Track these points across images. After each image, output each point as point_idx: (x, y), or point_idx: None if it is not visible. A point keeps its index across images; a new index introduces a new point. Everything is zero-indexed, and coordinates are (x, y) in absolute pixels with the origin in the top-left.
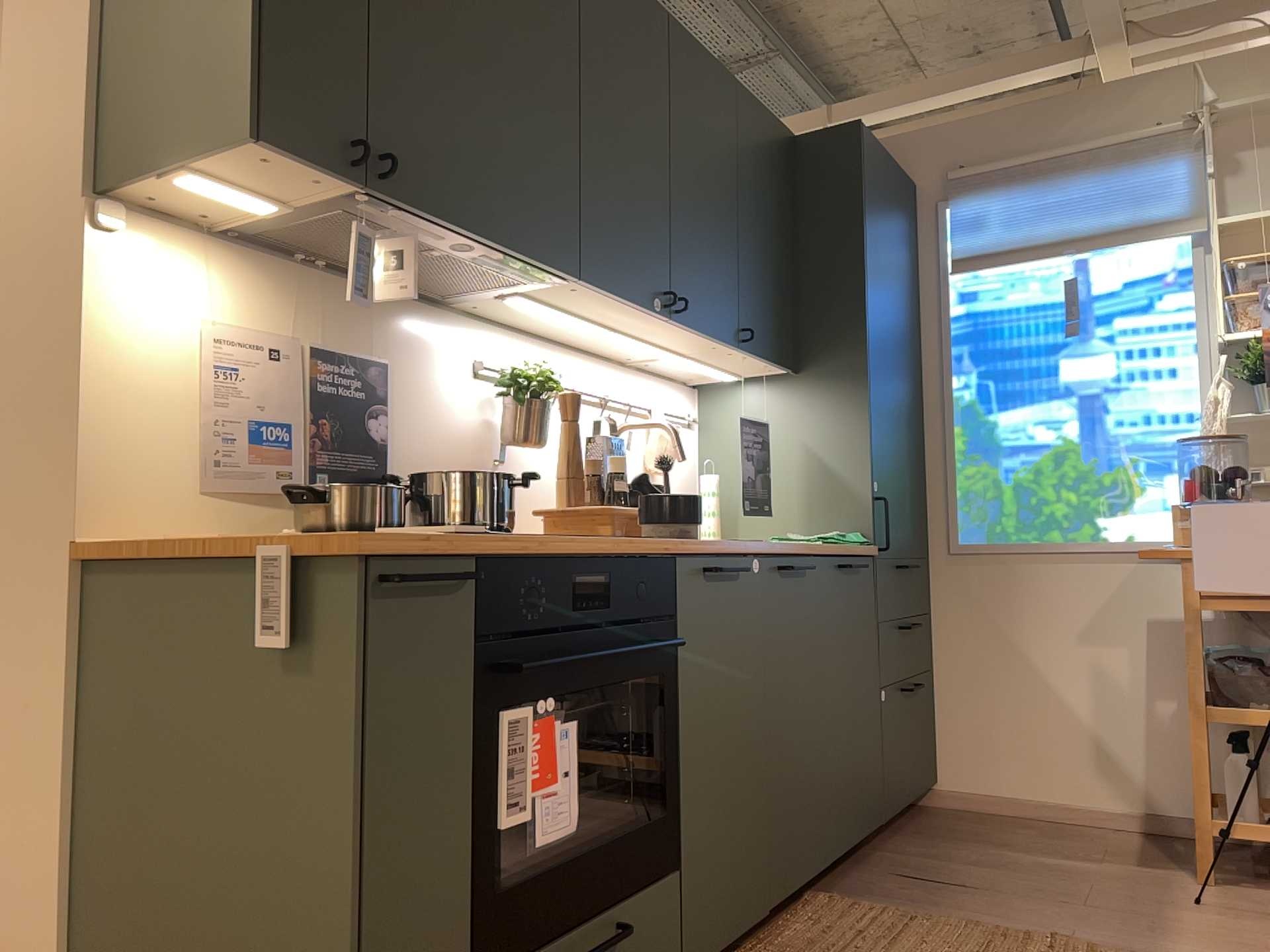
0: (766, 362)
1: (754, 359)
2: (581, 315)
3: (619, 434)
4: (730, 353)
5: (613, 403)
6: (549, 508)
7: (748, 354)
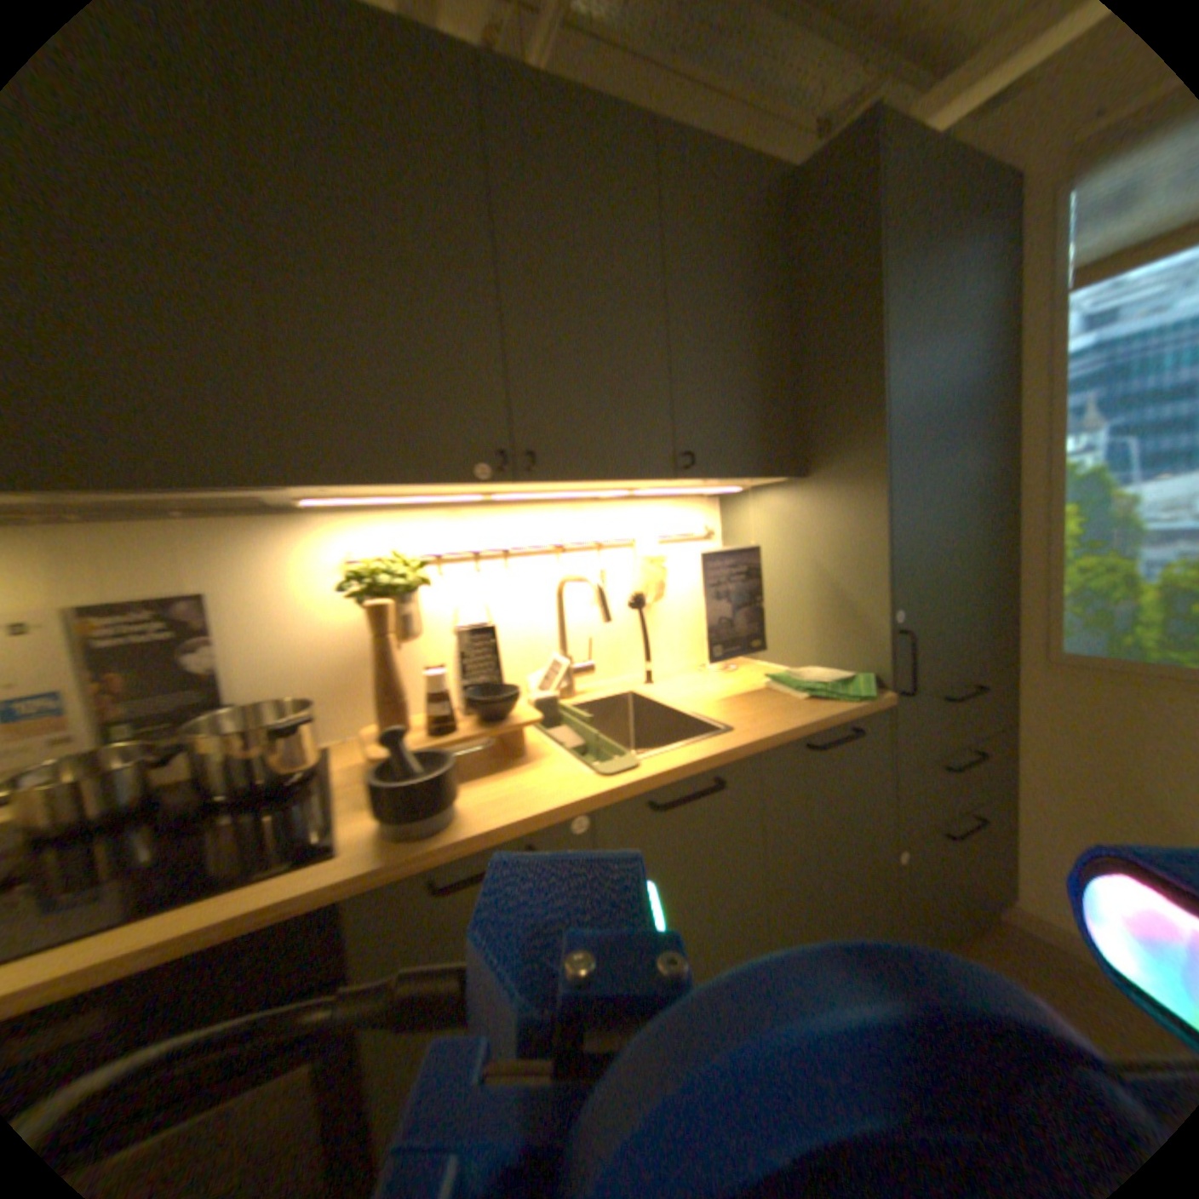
0: (742, 478)
1: (722, 479)
2: (424, 494)
3: (559, 587)
4: (680, 481)
5: (575, 545)
6: (372, 730)
7: (702, 479)
